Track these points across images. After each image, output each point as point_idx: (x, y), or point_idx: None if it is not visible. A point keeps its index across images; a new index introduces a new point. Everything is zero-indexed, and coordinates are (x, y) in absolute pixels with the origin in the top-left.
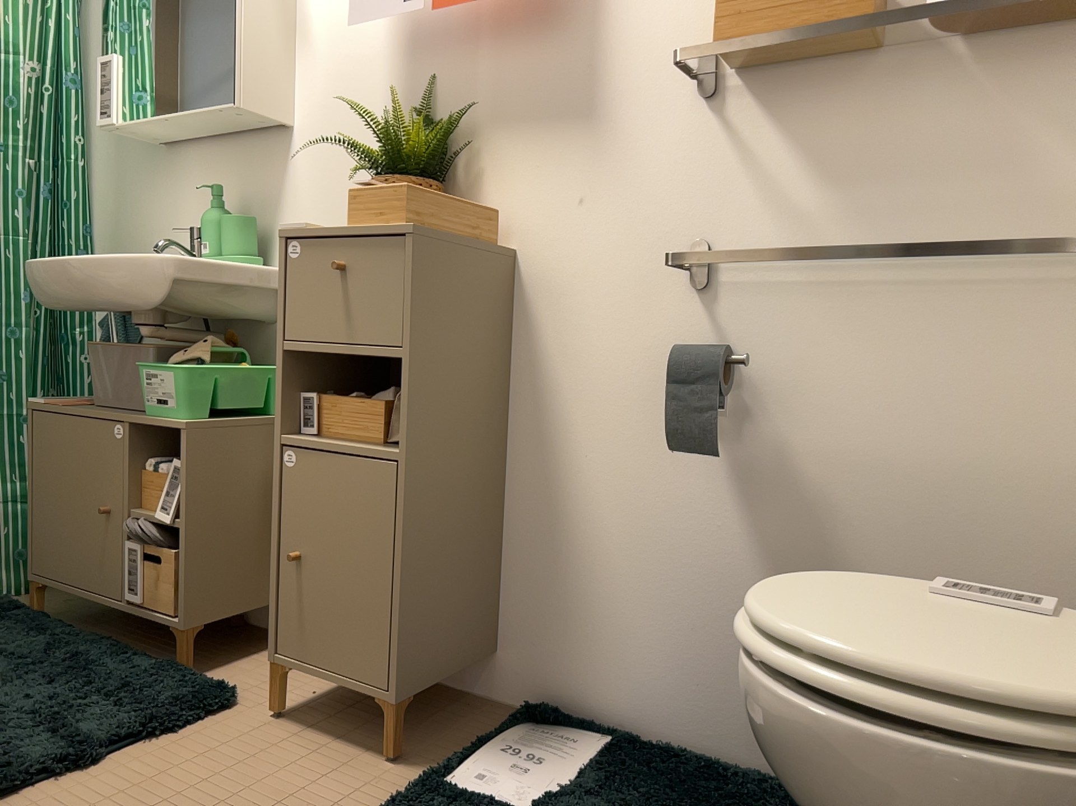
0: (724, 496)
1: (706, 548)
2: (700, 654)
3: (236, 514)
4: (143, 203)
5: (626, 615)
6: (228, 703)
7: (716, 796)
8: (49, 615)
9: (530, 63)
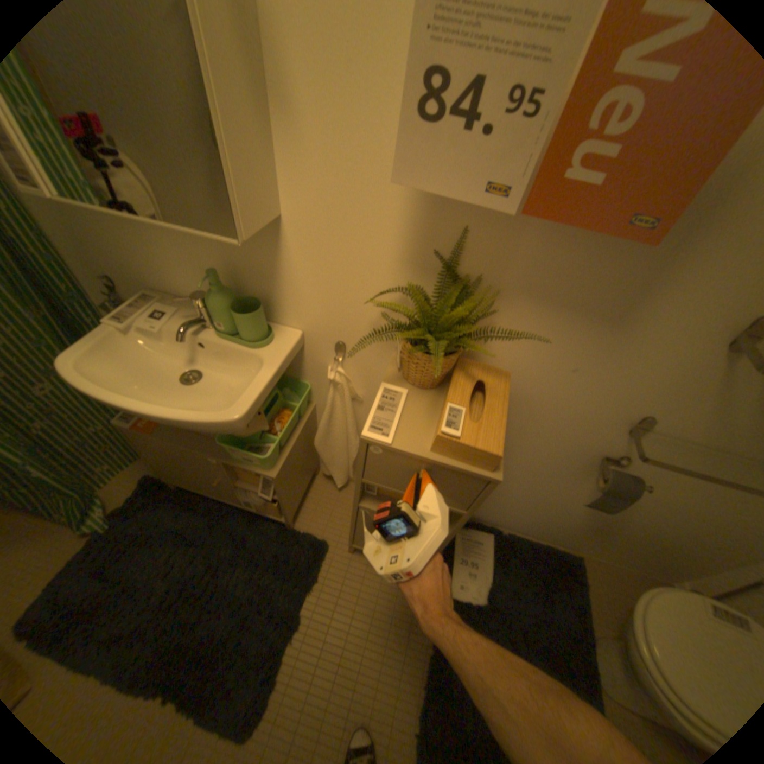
0: (585, 494)
1: (564, 502)
2: (541, 520)
3: (300, 472)
4: (99, 224)
5: (510, 505)
6: (329, 552)
7: (546, 575)
8: (186, 491)
9: (584, 256)
